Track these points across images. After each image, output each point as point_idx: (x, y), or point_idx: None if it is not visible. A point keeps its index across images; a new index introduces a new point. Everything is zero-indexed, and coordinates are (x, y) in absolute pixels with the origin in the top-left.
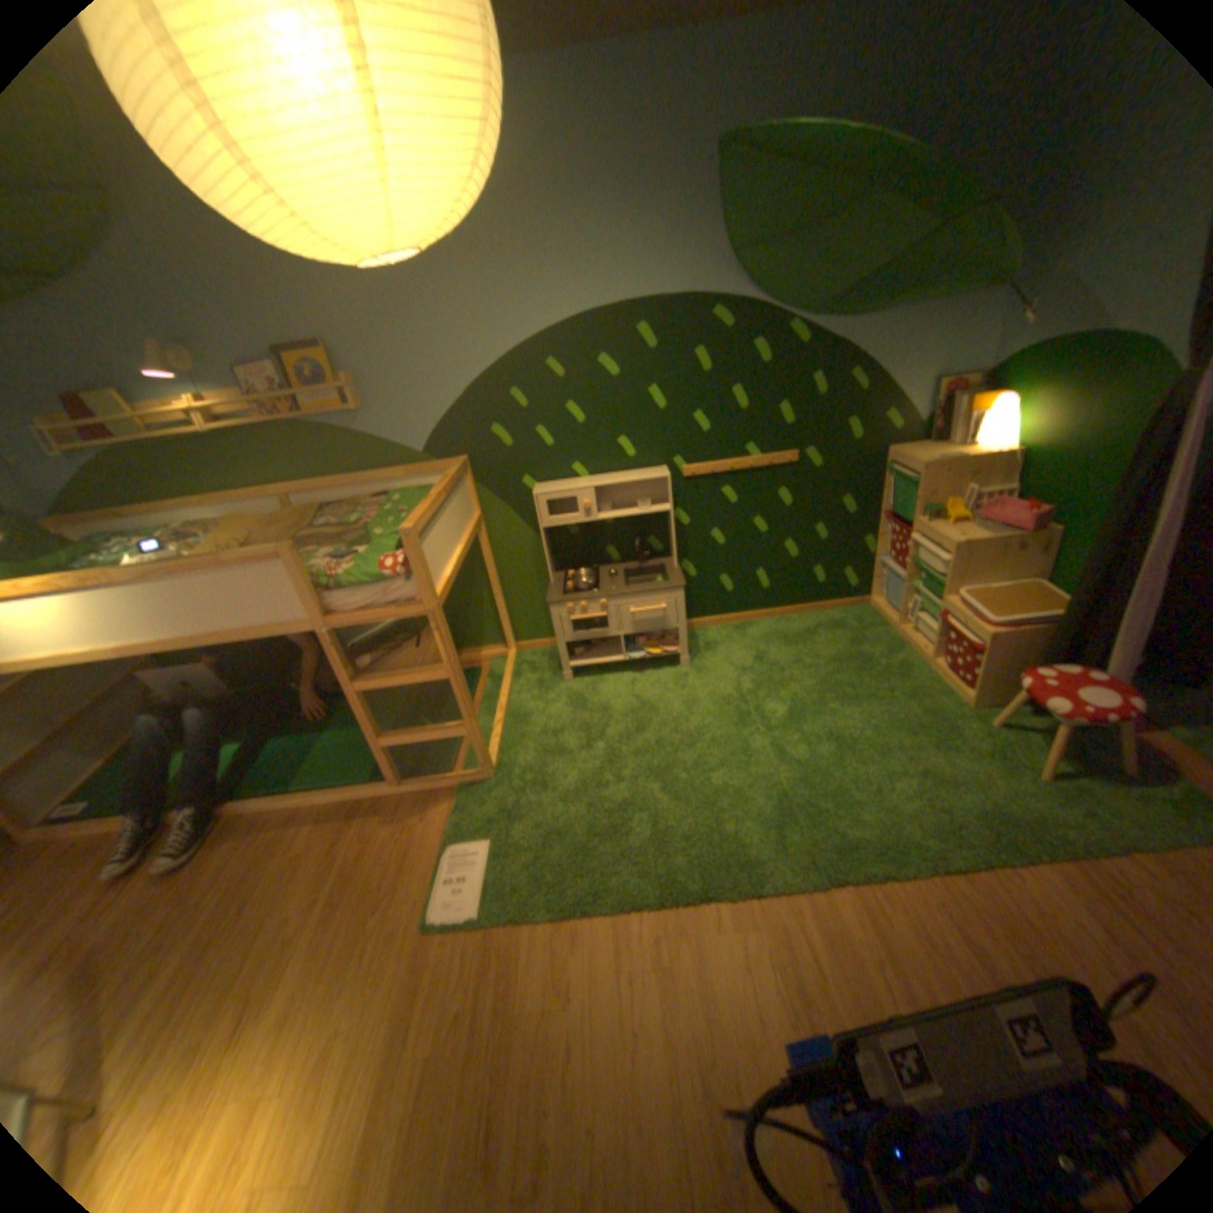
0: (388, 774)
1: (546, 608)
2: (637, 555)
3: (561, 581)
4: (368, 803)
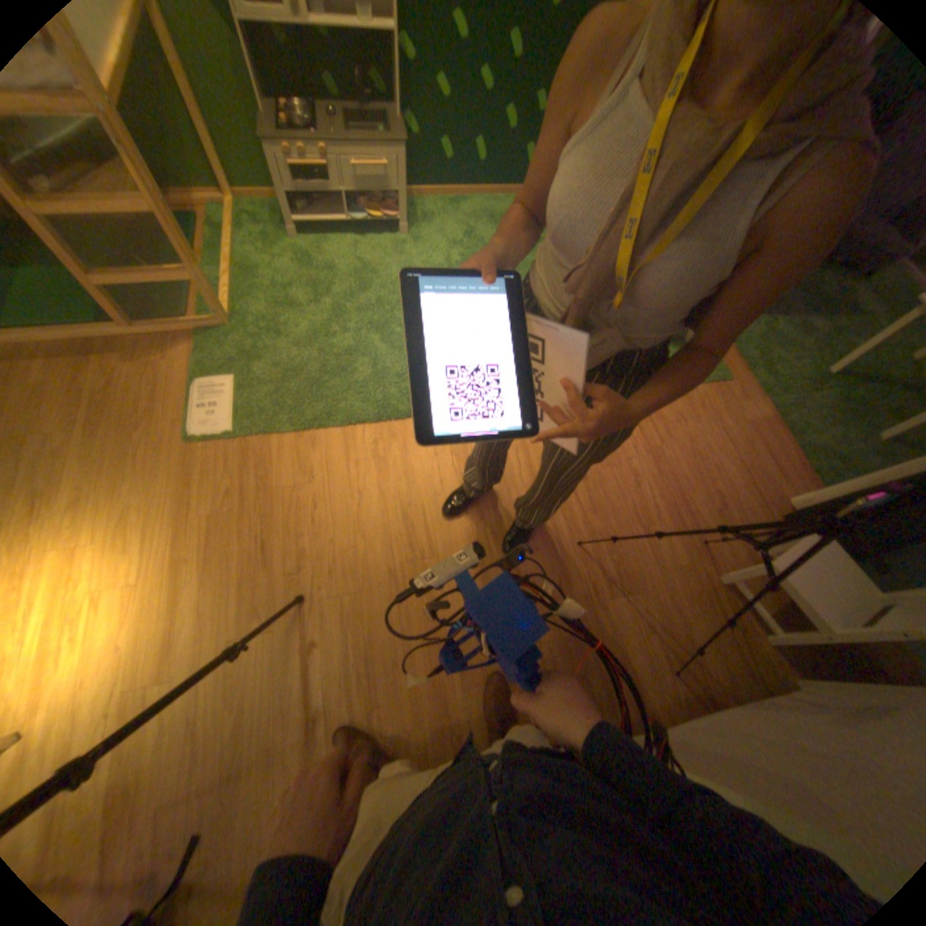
0: (113, 314)
1: (259, 148)
2: (357, 92)
3: (273, 112)
4: (100, 341)
